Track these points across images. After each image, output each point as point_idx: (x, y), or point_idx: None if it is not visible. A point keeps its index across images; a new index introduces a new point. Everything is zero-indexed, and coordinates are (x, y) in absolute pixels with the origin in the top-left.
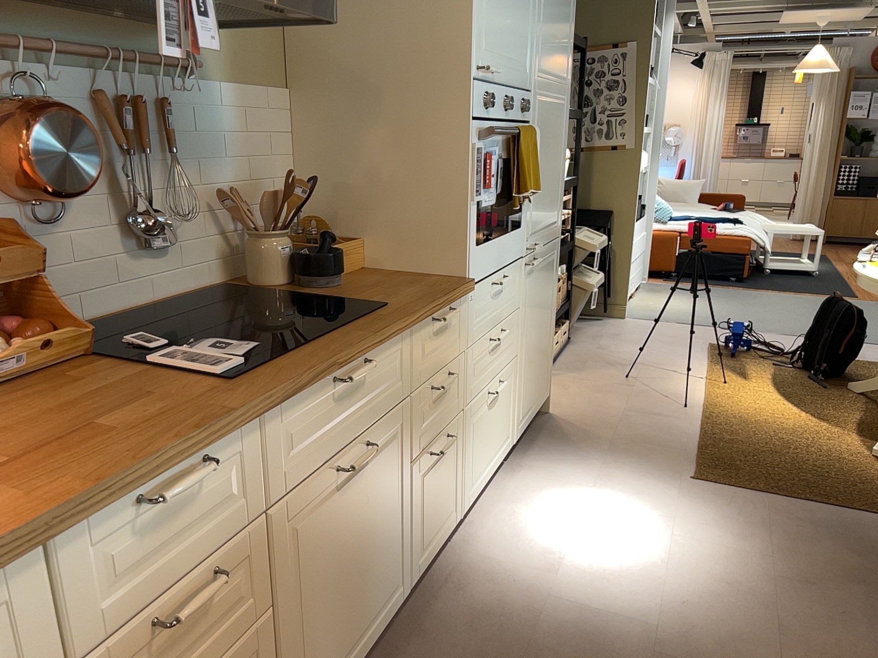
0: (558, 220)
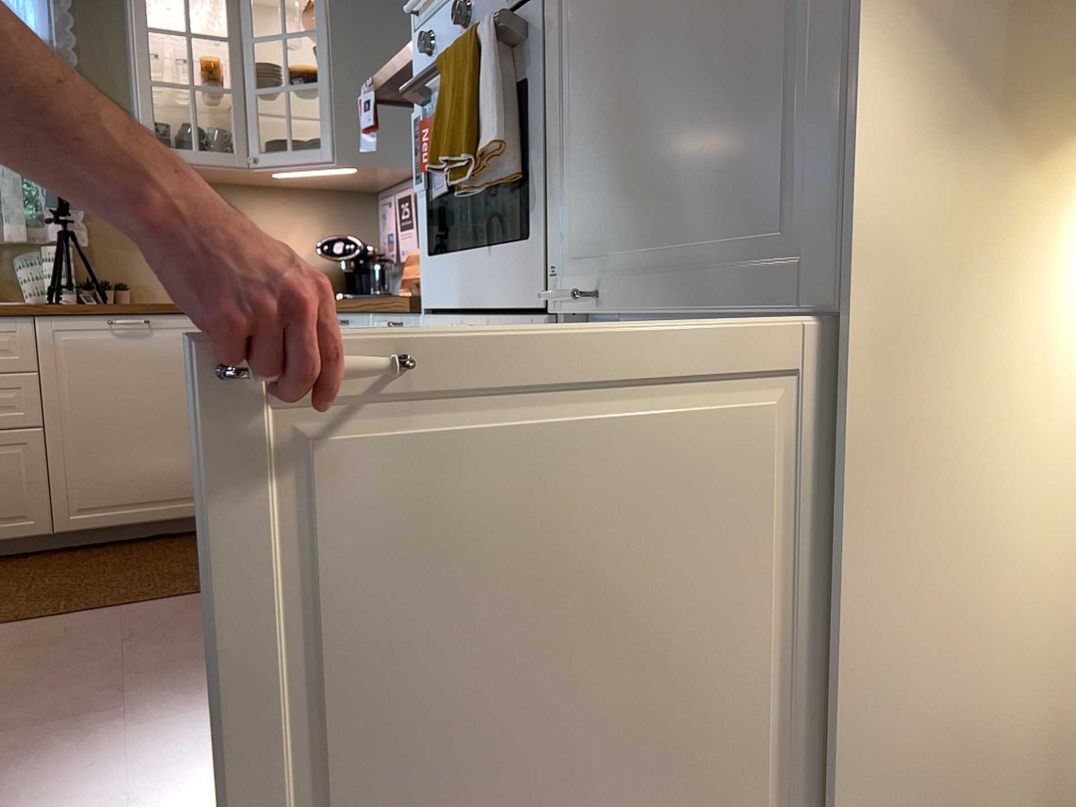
0: (818, 238)
